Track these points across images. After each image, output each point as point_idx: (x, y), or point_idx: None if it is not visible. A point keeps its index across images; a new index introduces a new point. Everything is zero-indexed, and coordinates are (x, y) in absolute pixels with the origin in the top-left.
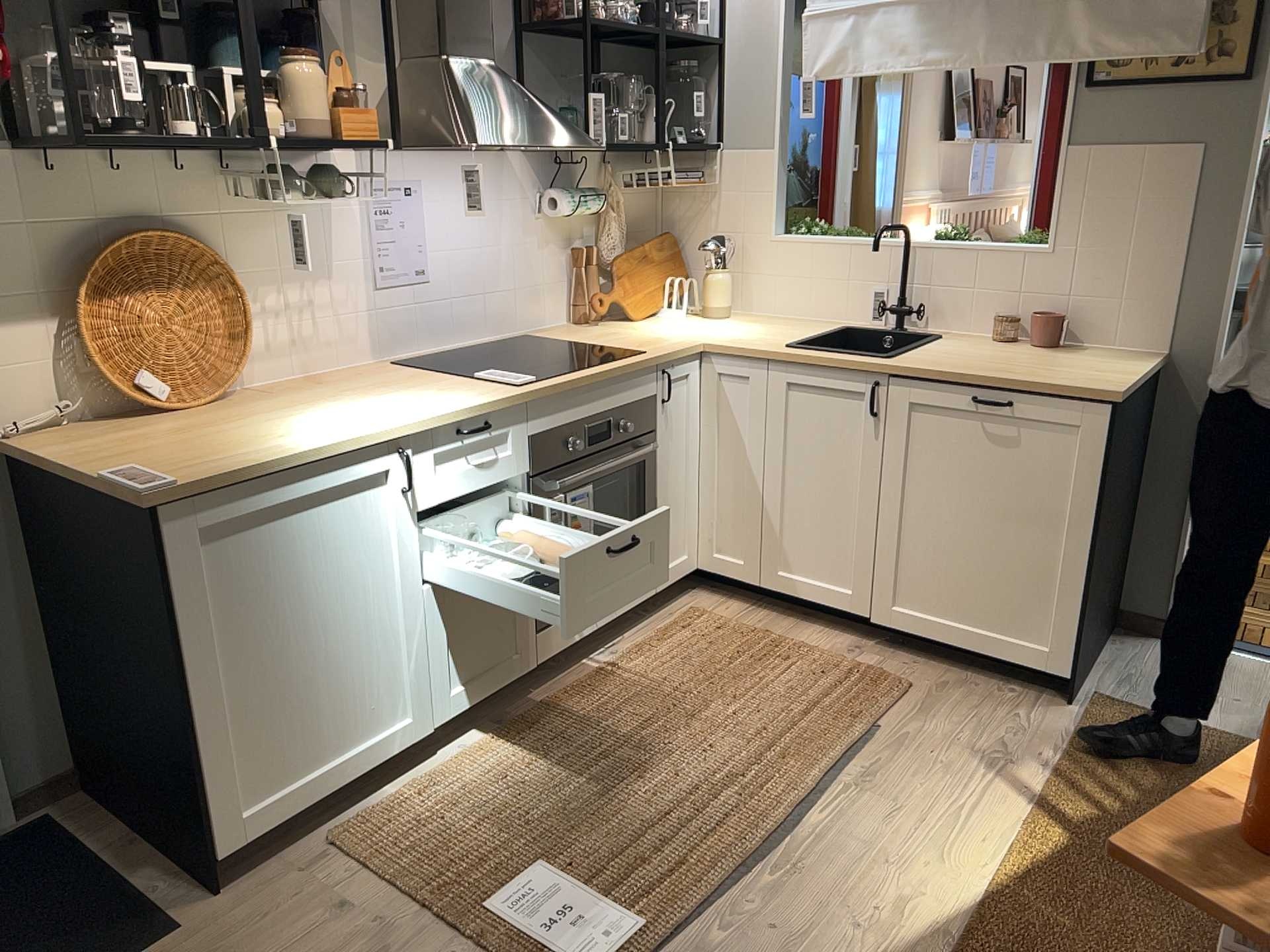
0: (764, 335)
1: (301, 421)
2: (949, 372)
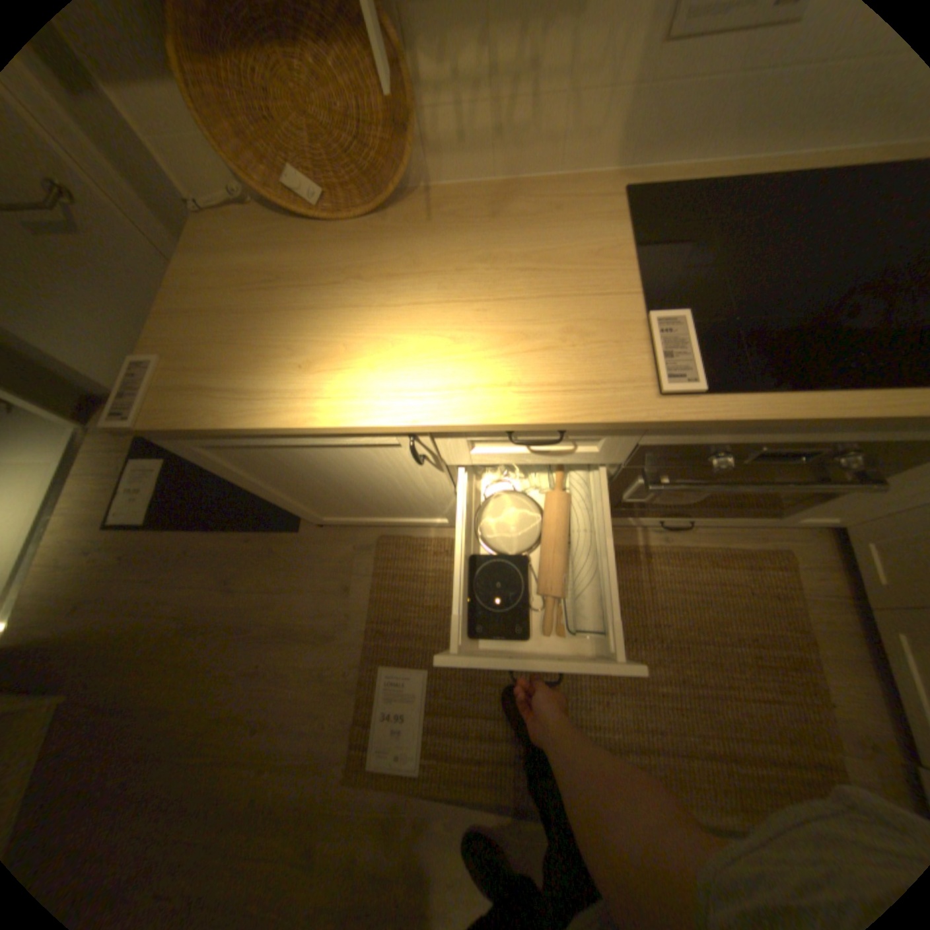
0: None
1: (359, 328)
2: None
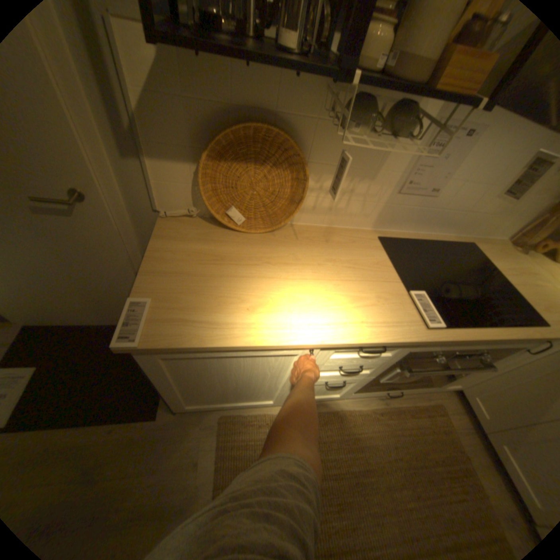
0: None
1: (277, 289)
2: None
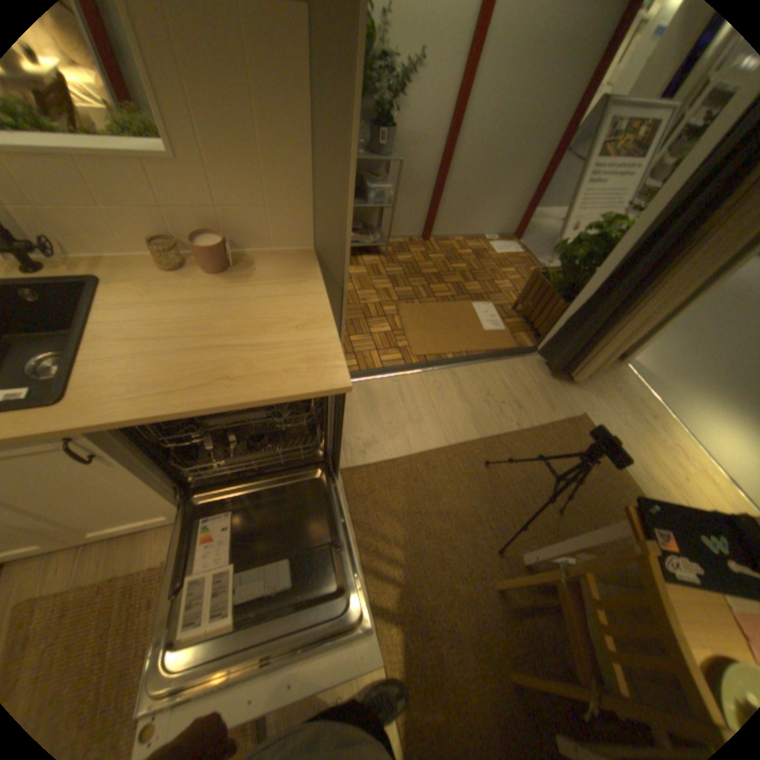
0: None
1: None
2: (158, 416)
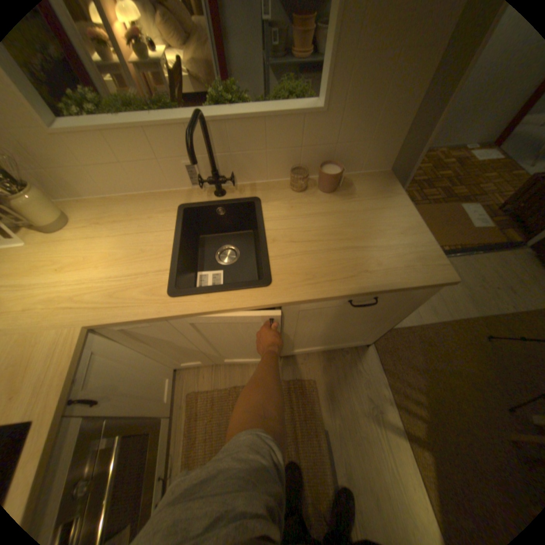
0: (126, 268)
1: None
2: (330, 297)
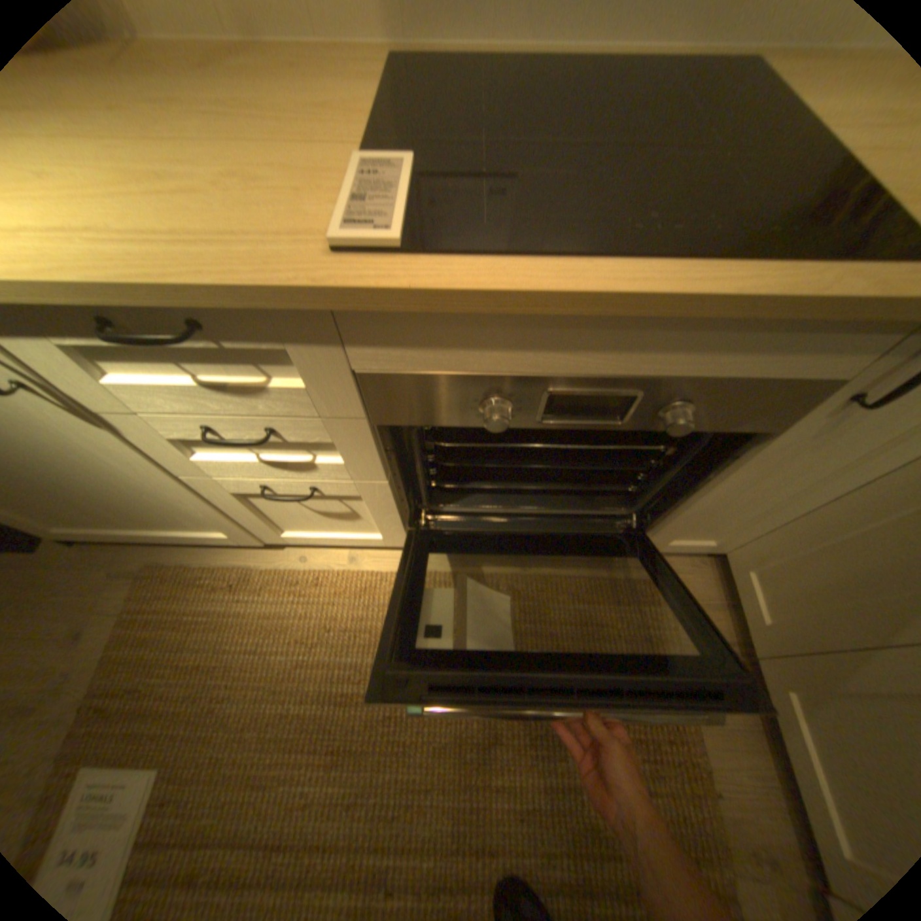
0: None
1: None
2: None
